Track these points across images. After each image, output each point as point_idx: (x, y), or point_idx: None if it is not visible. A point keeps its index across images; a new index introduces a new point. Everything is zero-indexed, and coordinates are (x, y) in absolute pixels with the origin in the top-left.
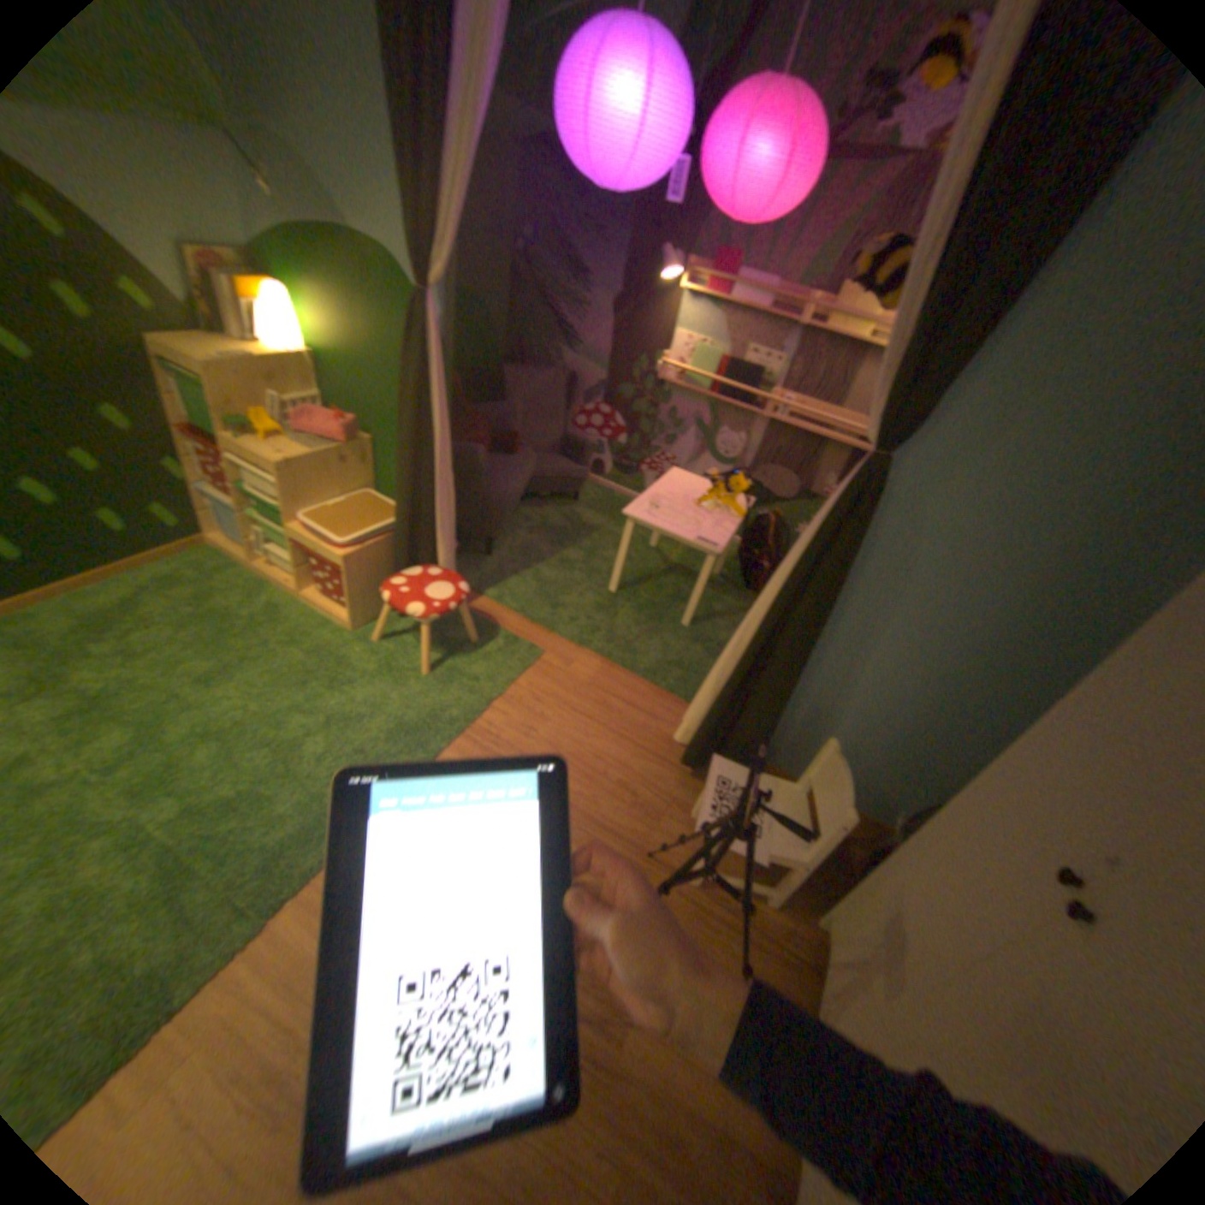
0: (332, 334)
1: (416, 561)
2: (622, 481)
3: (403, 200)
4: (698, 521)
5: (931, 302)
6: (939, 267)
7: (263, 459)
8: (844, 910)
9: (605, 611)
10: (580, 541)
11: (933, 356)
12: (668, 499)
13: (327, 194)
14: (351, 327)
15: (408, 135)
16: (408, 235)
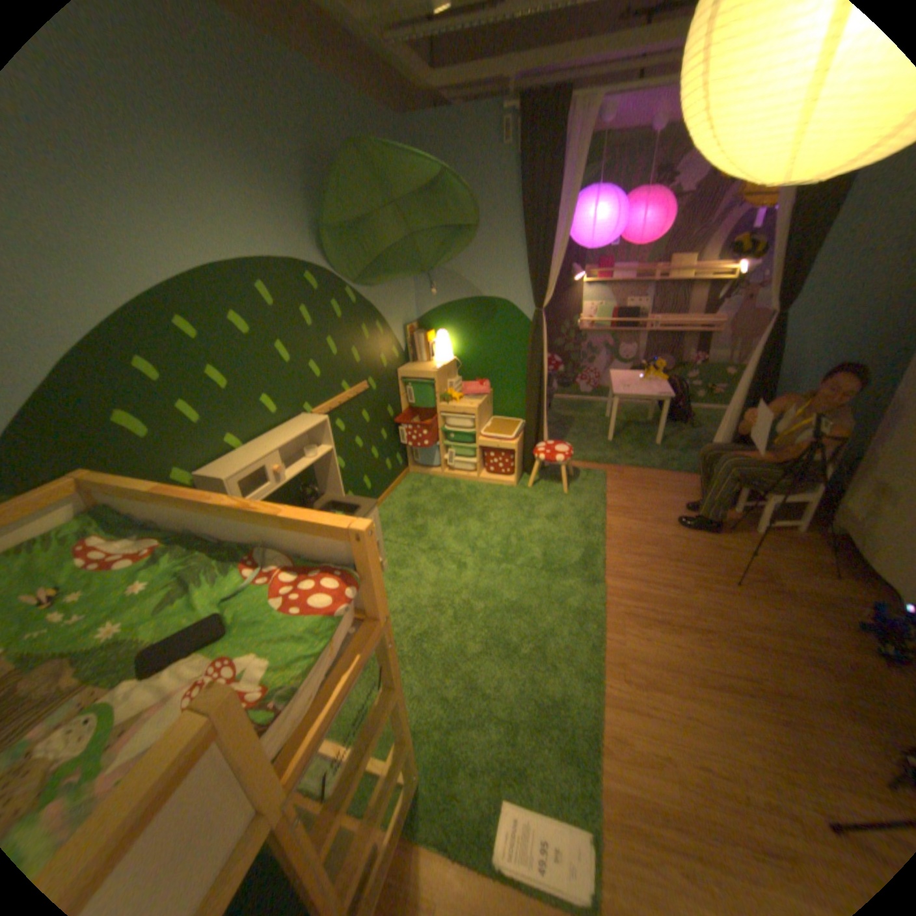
0: (467, 346)
1: (540, 438)
2: (563, 391)
3: (530, 277)
4: (649, 386)
5: (783, 253)
6: (785, 241)
7: (466, 408)
8: (838, 514)
9: (622, 444)
10: (569, 424)
11: (795, 271)
12: (624, 382)
13: (469, 285)
14: (479, 340)
15: (539, 252)
16: (531, 290)
